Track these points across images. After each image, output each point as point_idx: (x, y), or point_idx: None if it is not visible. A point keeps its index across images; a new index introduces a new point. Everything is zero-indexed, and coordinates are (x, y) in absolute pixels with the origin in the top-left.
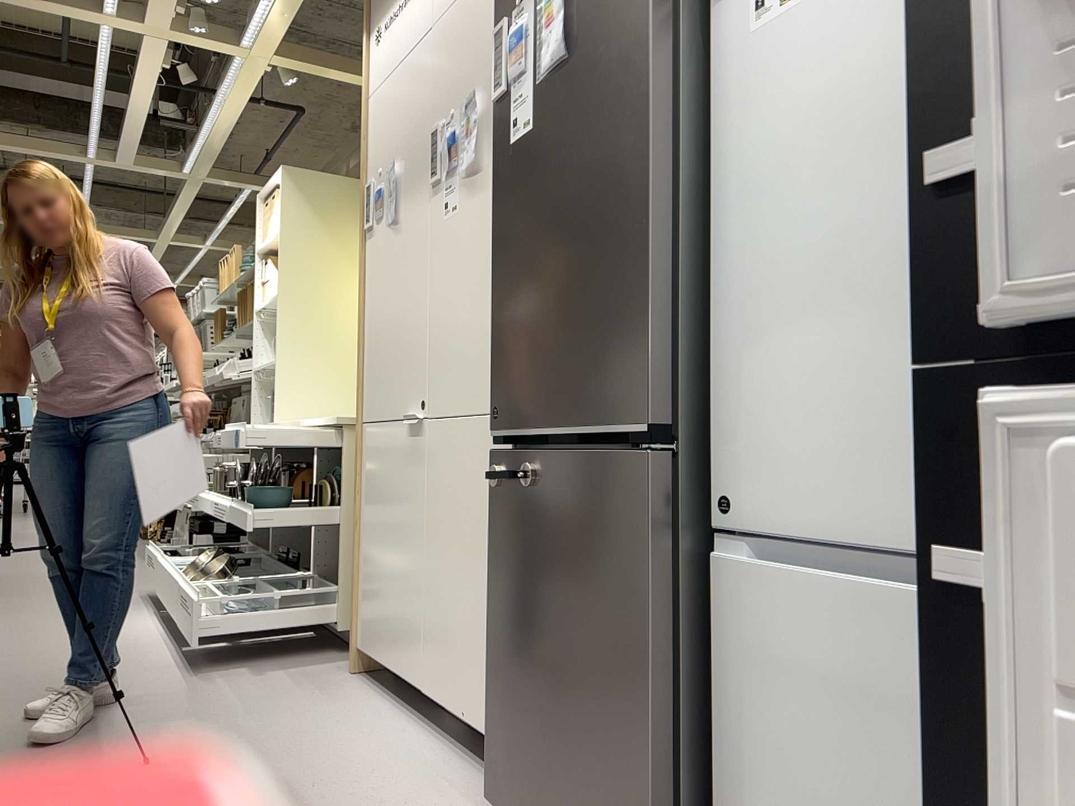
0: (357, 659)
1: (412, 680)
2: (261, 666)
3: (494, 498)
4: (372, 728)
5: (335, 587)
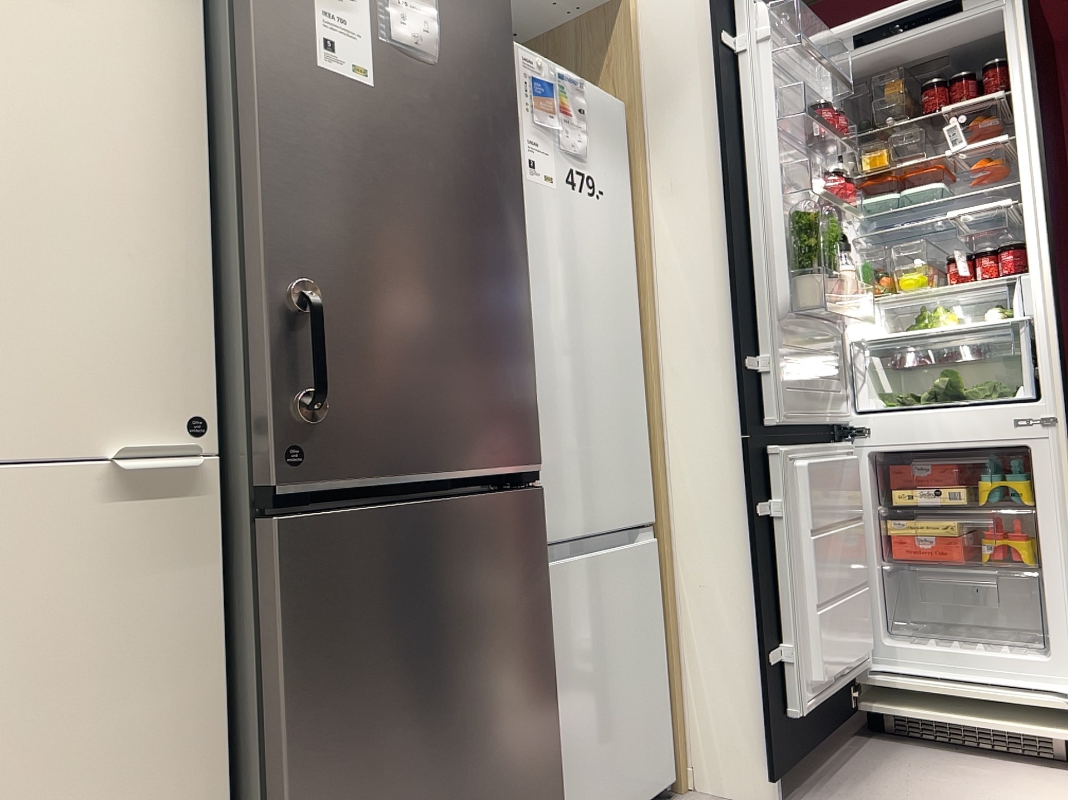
0: None
1: None
2: None
3: (294, 590)
4: None
5: None
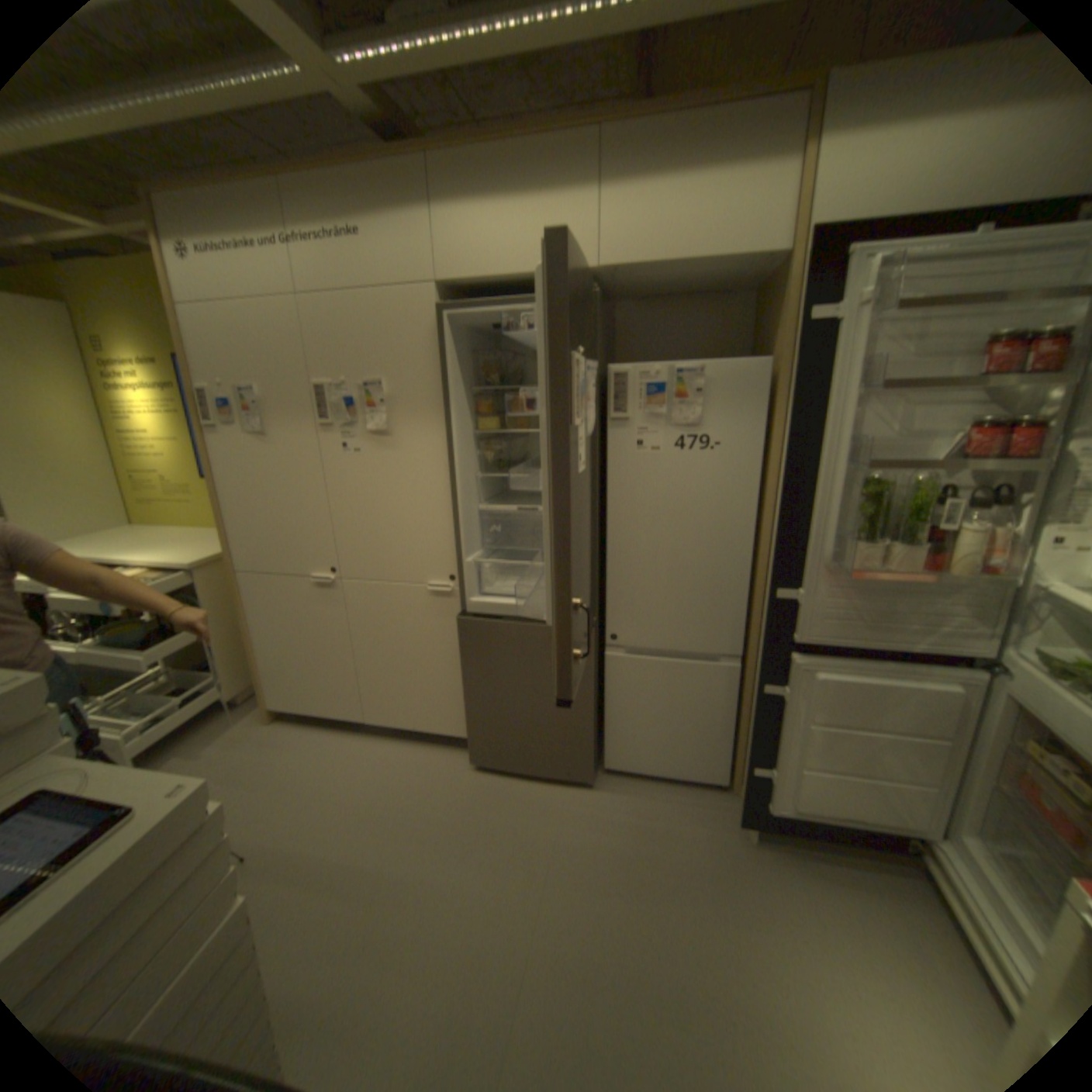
0: (267, 715)
1: (350, 718)
2: (184, 751)
3: (464, 638)
4: (342, 754)
5: (212, 676)
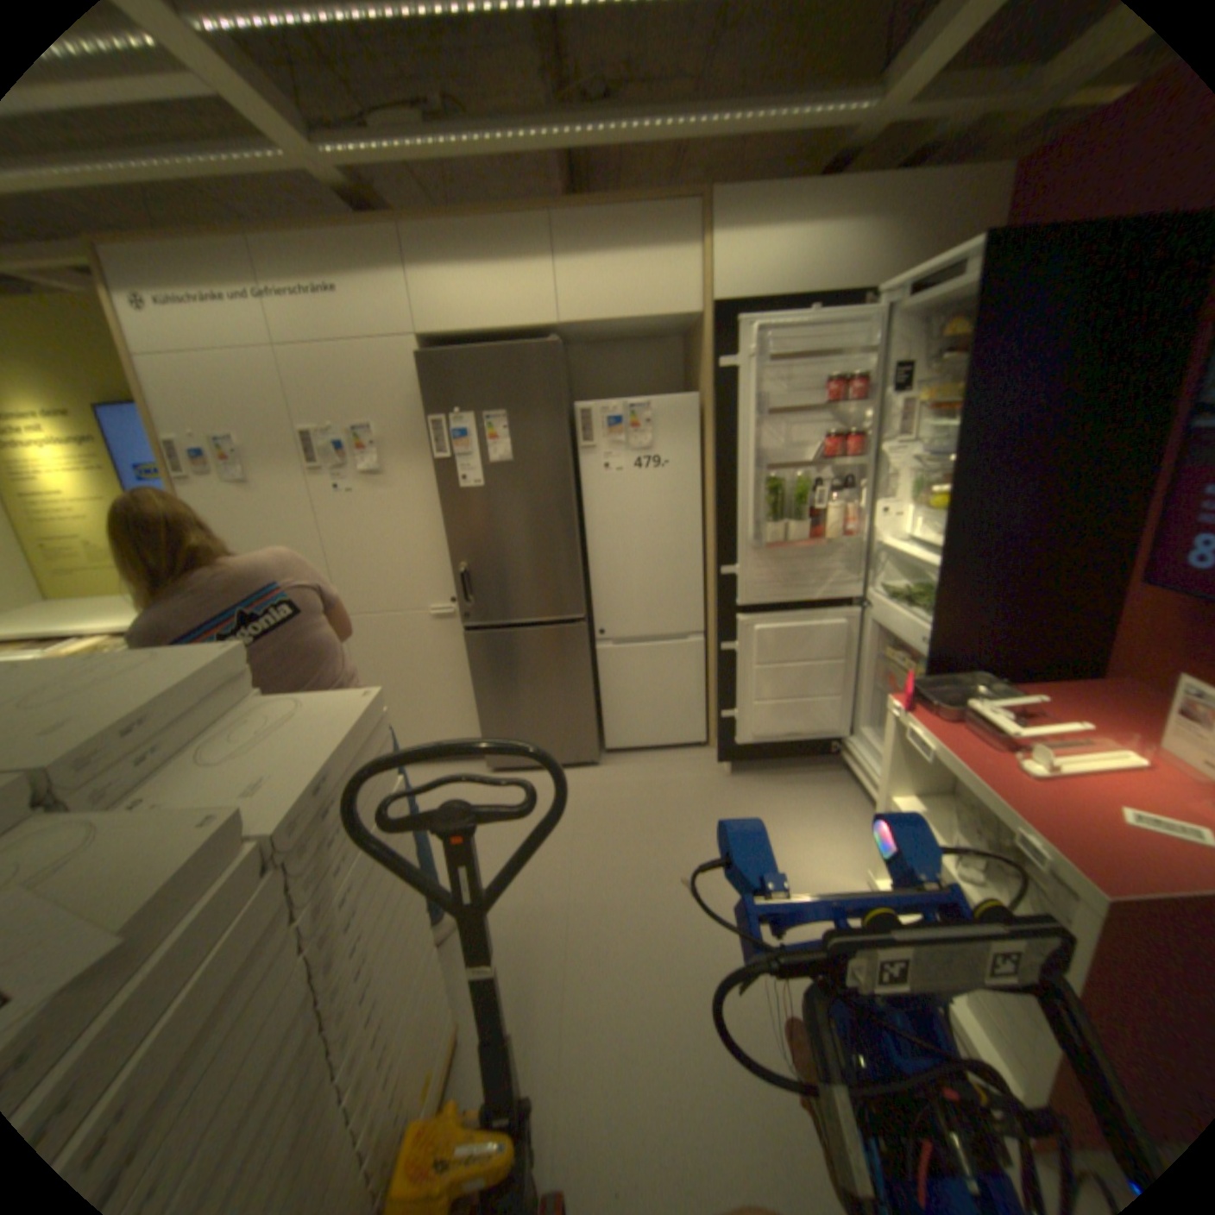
0: None
1: None
2: None
3: (471, 652)
4: None
5: None
